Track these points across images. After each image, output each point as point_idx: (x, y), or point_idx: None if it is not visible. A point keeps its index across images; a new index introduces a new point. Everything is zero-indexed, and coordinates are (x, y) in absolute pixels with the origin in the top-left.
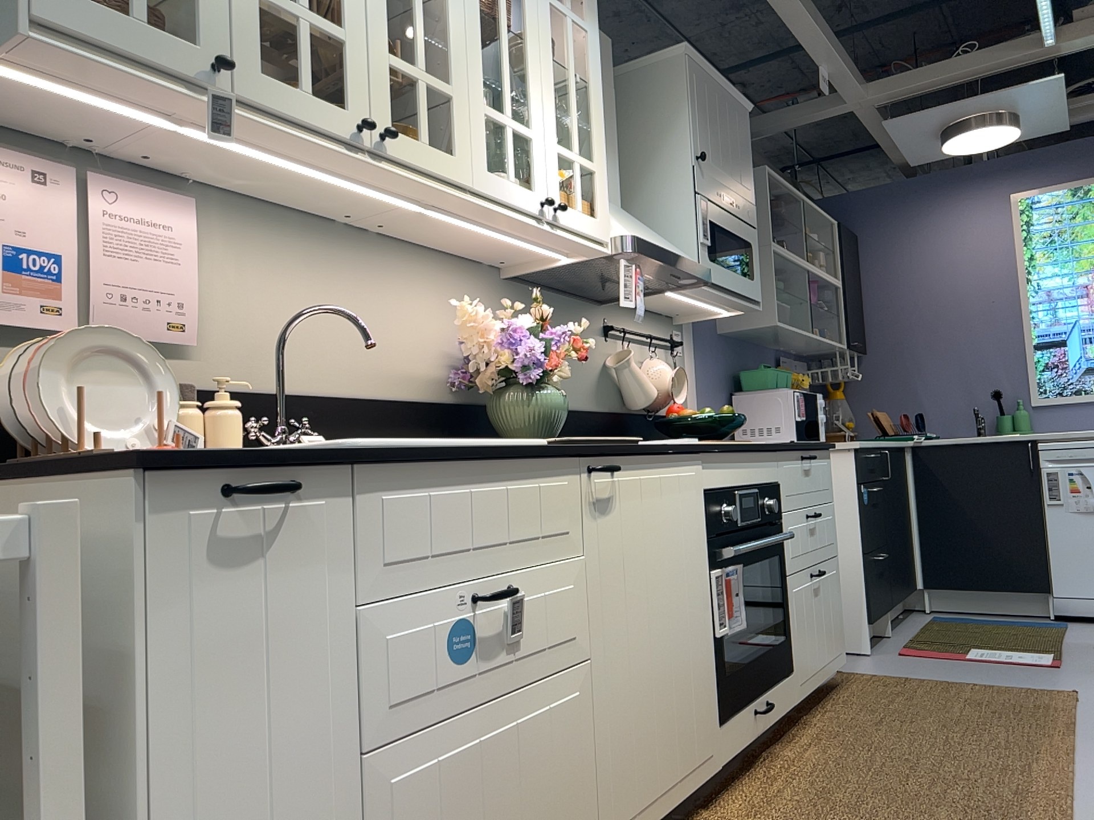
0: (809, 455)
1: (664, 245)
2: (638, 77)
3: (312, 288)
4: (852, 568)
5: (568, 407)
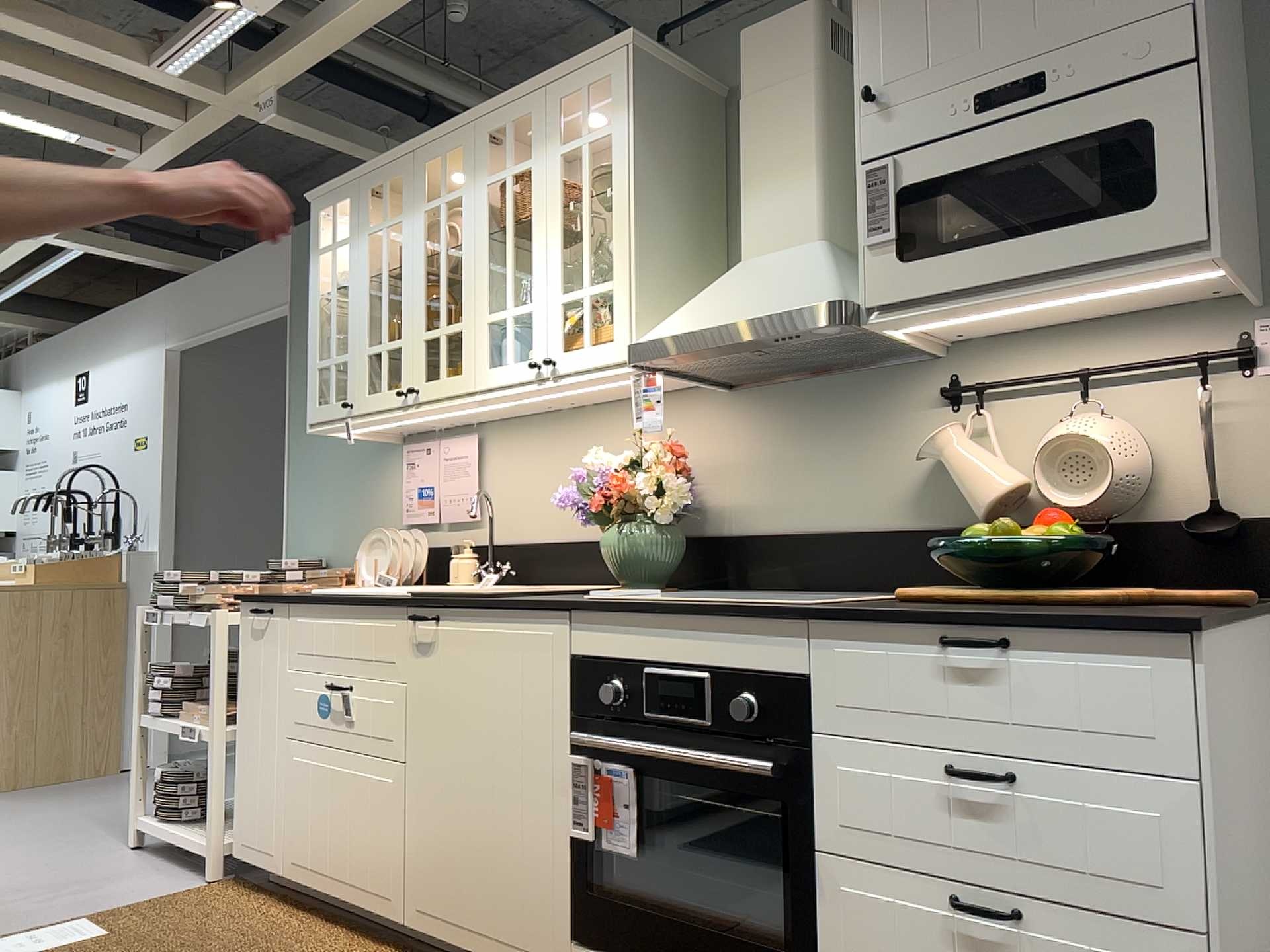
0: (988, 637)
1: (740, 308)
2: None
3: (543, 464)
4: None
5: (837, 529)
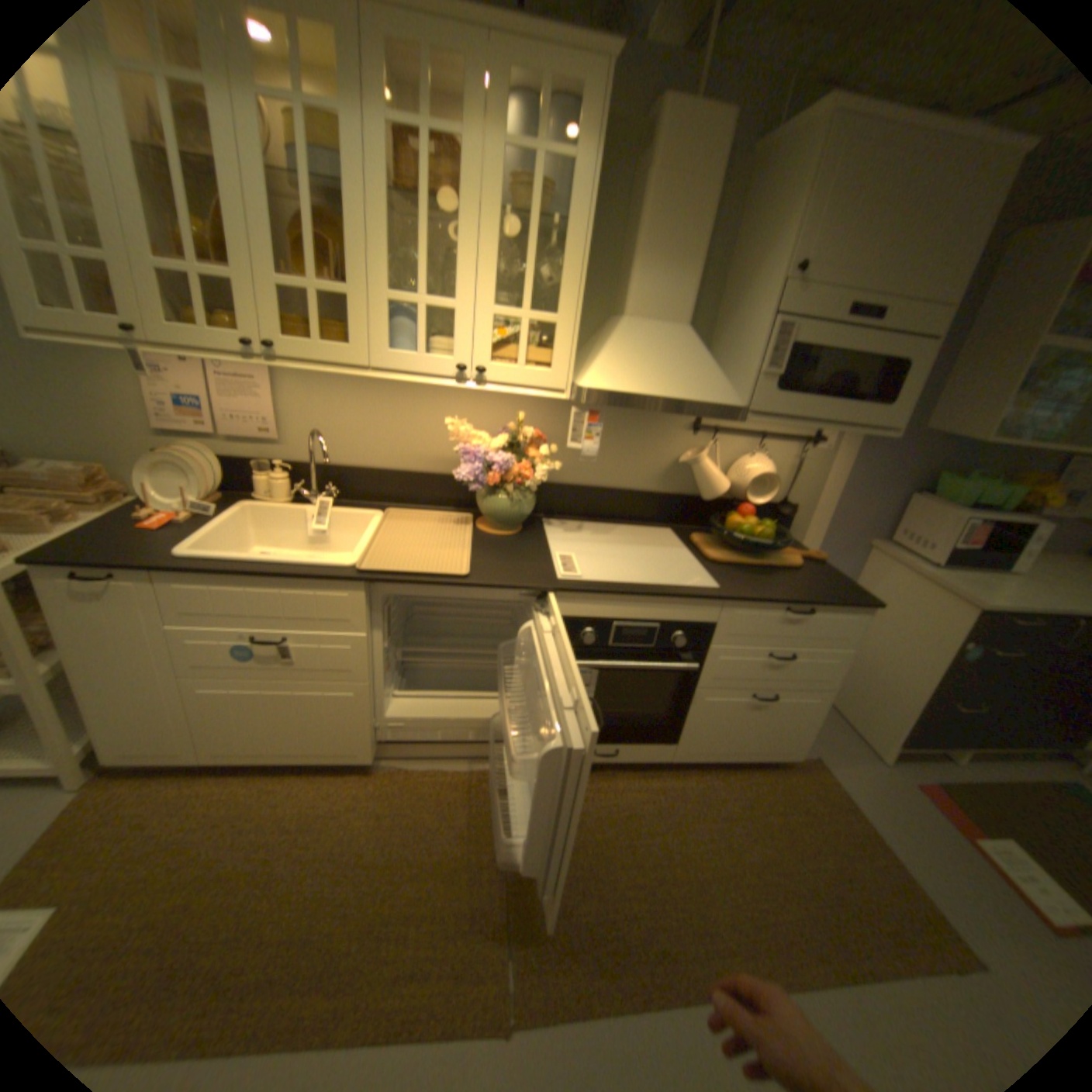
0: (807, 609)
1: (671, 384)
2: (790, 144)
3: (361, 404)
4: (914, 701)
5: (615, 488)
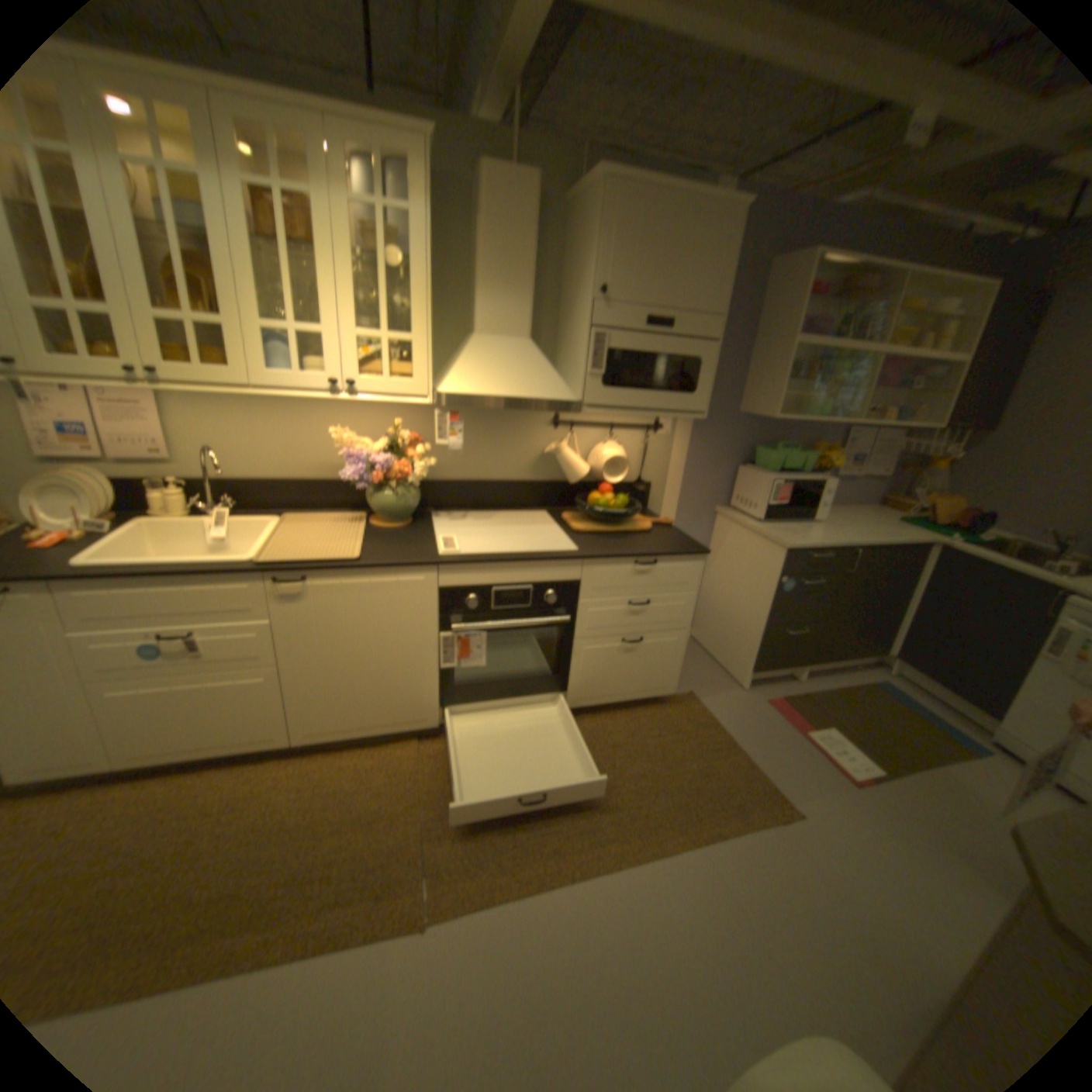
0: (650, 561)
1: (515, 388)
2: (585, 198)
3: (249, 423)
4: (755, 632)
5: (493, 481)
